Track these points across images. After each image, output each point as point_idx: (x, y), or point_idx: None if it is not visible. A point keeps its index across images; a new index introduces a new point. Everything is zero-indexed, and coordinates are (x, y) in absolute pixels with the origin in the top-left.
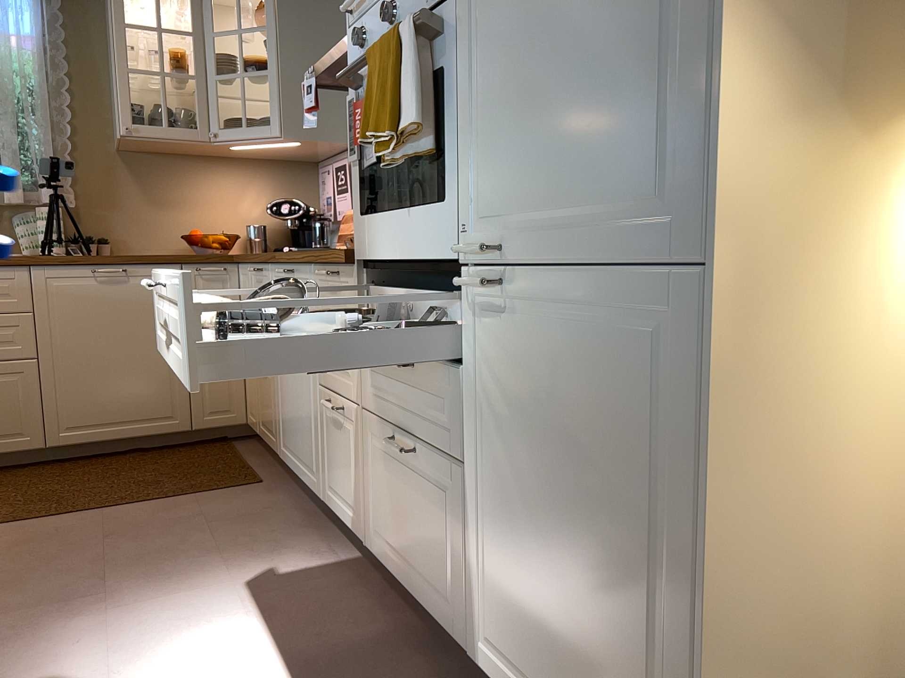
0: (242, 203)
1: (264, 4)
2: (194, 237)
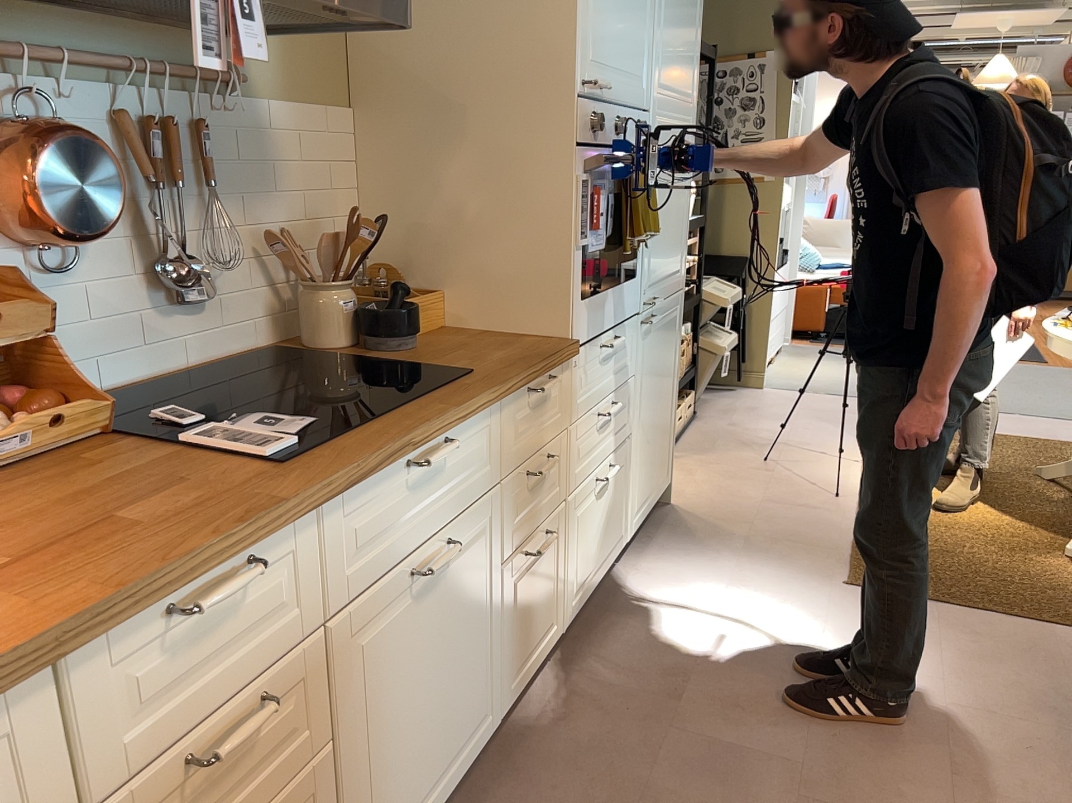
0: None
1: None
2: None
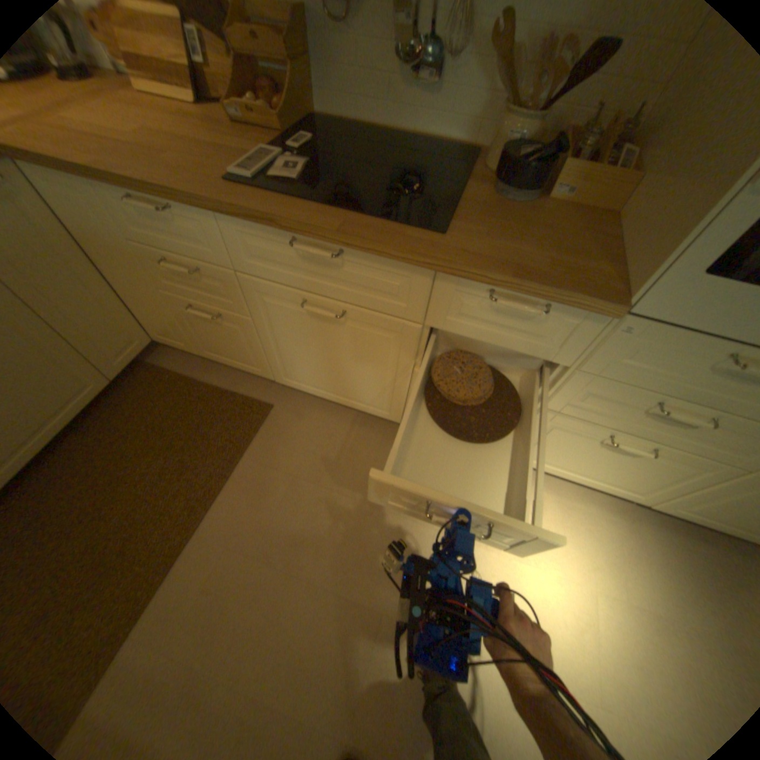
0: None
1: None
2: None
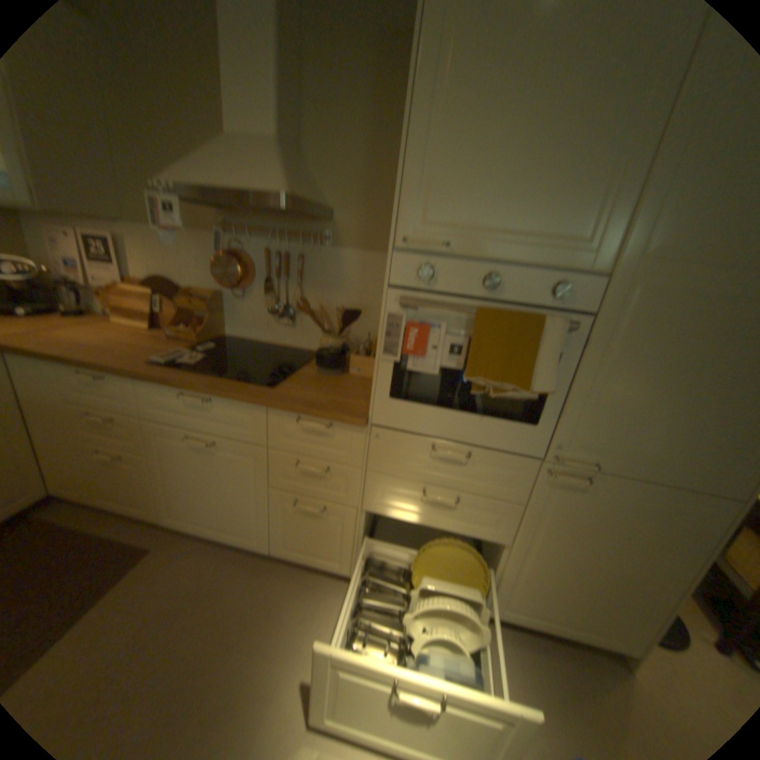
0: None
1: None
2: None
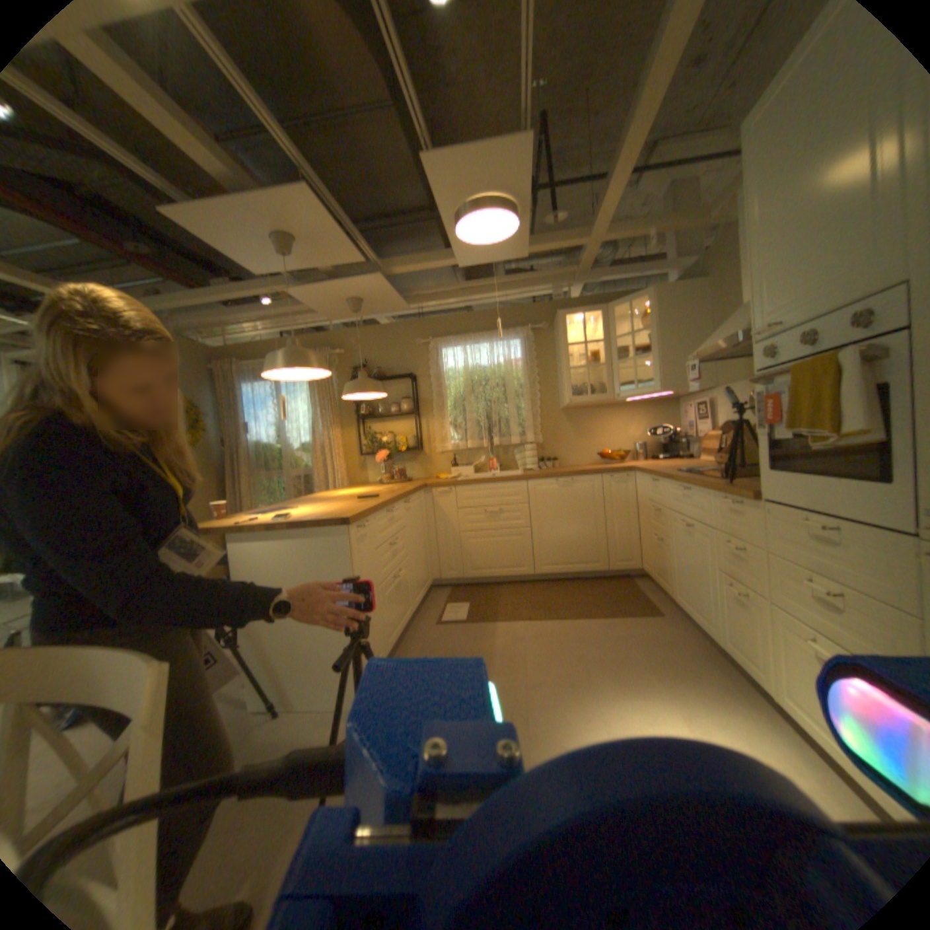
0: (629, 430)
1: (644, 312)
2: (601, 453)
